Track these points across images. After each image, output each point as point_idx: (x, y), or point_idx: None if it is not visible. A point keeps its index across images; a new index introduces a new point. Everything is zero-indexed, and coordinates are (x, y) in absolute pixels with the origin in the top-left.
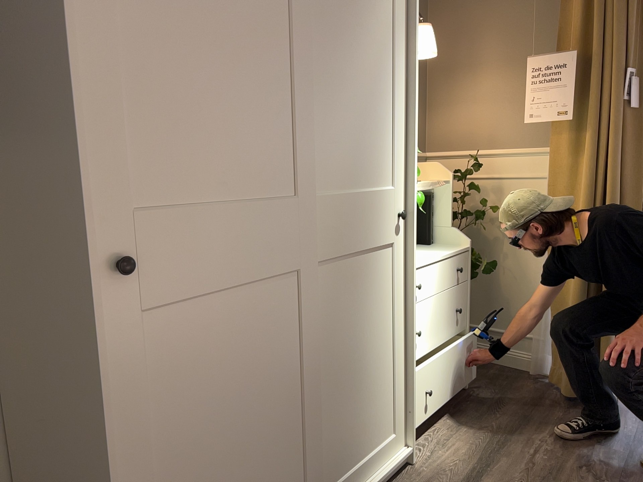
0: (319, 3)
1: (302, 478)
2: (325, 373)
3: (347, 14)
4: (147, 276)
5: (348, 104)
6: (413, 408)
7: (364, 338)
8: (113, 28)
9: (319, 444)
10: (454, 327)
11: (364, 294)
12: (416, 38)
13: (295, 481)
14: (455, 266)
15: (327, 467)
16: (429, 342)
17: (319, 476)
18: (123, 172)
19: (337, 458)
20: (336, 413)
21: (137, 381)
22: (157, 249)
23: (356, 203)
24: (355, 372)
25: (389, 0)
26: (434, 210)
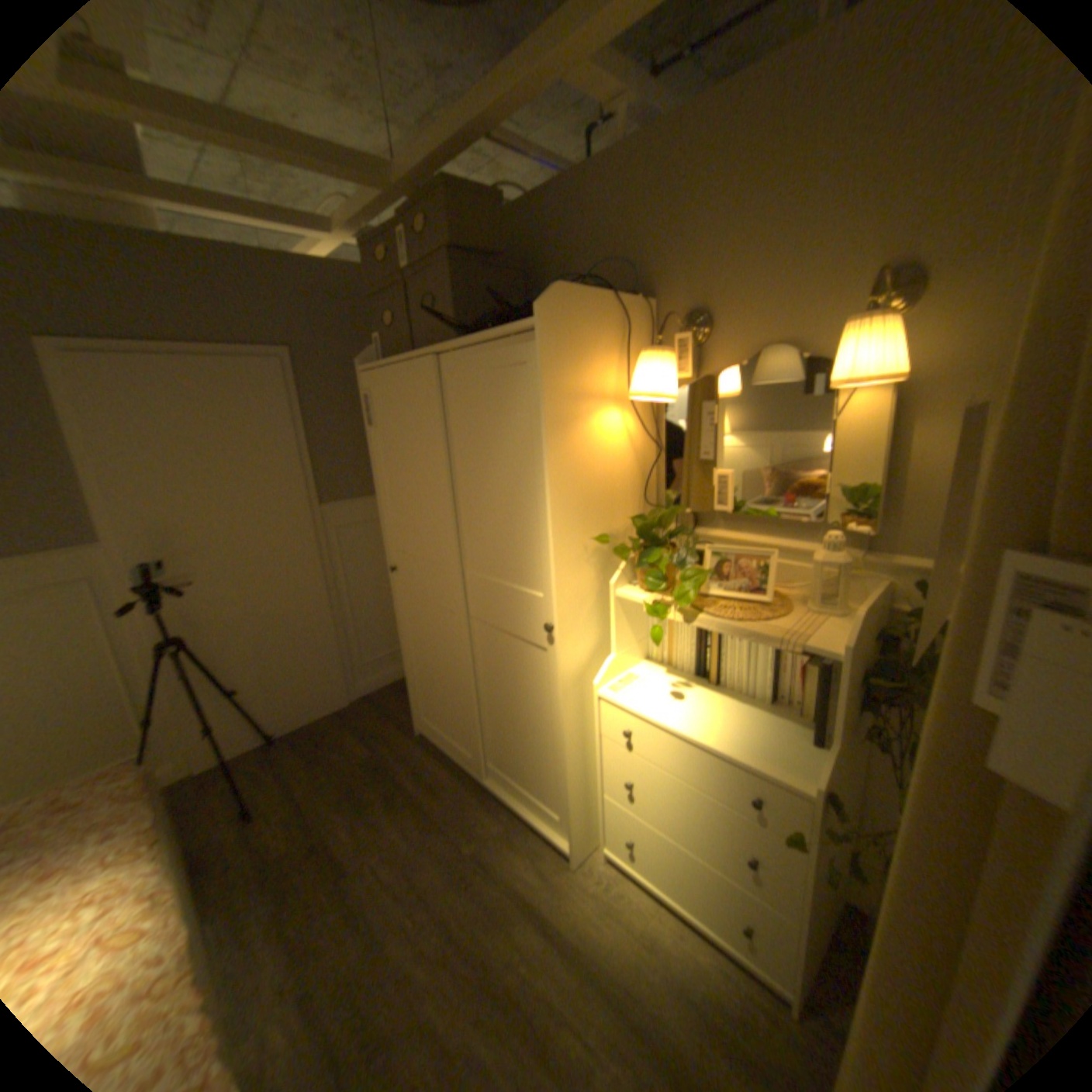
0: (459, 441)
1: (466, 734)
2: (486, 696)
3: (480, 440)
4: (400, 580)
5: (487, 513)
6: (568, 824)
7: (517, 705)
8: (383, 486)
9: (481, 732)
10: (741, 878)
11: (514, 670)
12: (547, 442)
13: (463, 731)
14: (748, 790)
15: (492, 756)
16: (661, 824)
17: (483, 751)
18: (391, 538)
19: (499, 761)
20: (496, 731)
21: (402, 616)
22: (401, 571)
23: (498, 594)
24: (510, 721)
25: (524, 407)
26: (844, 696)
